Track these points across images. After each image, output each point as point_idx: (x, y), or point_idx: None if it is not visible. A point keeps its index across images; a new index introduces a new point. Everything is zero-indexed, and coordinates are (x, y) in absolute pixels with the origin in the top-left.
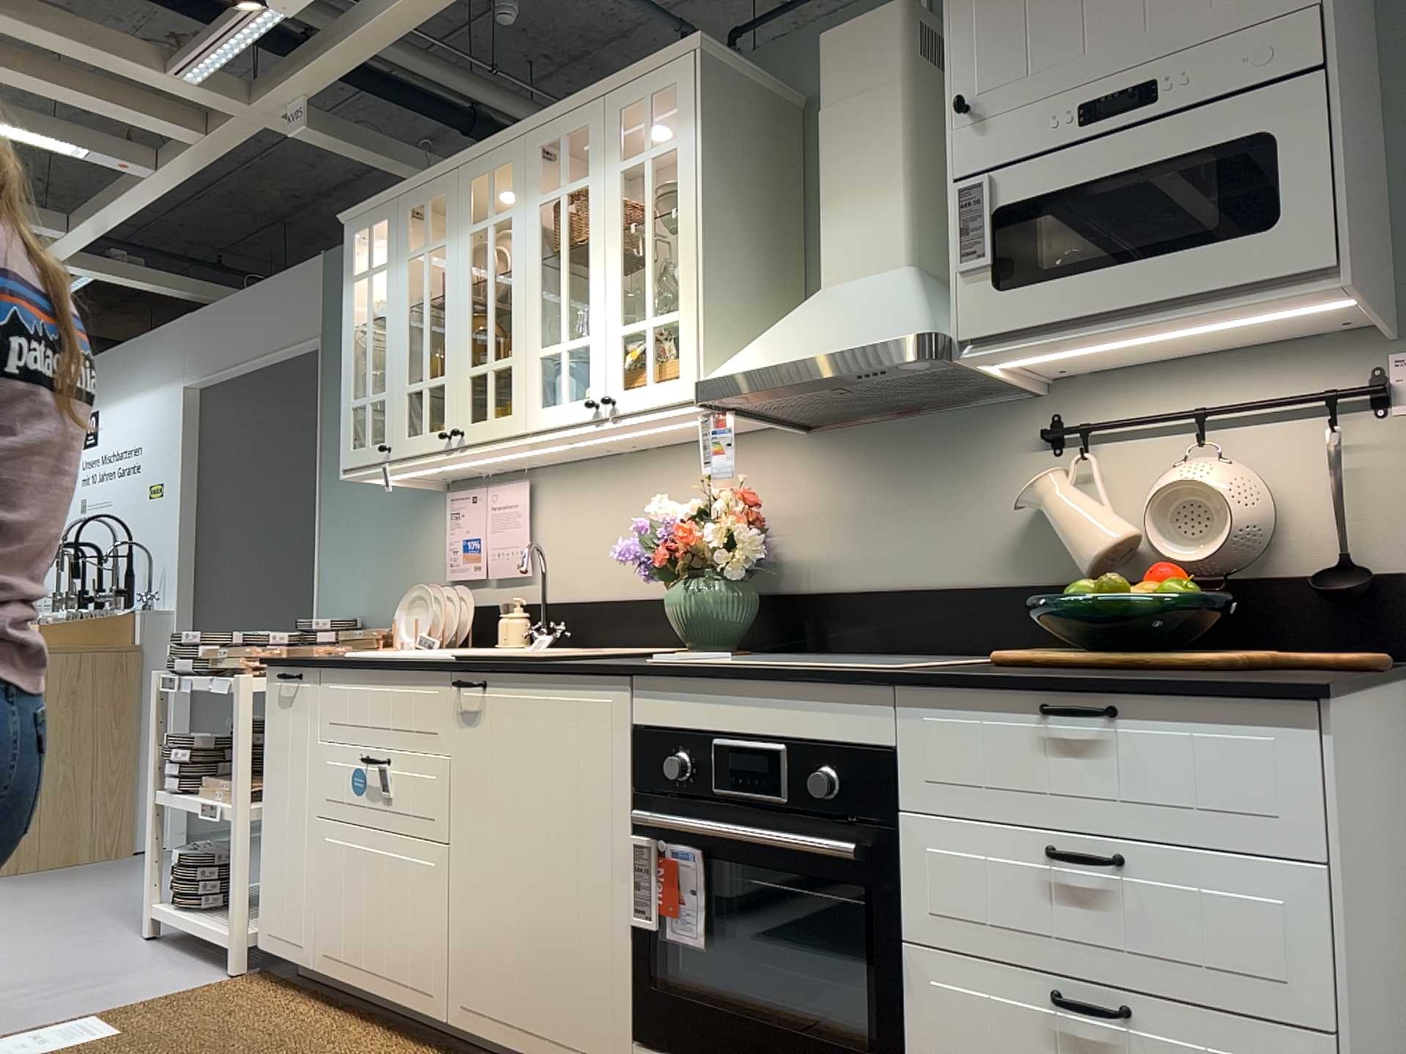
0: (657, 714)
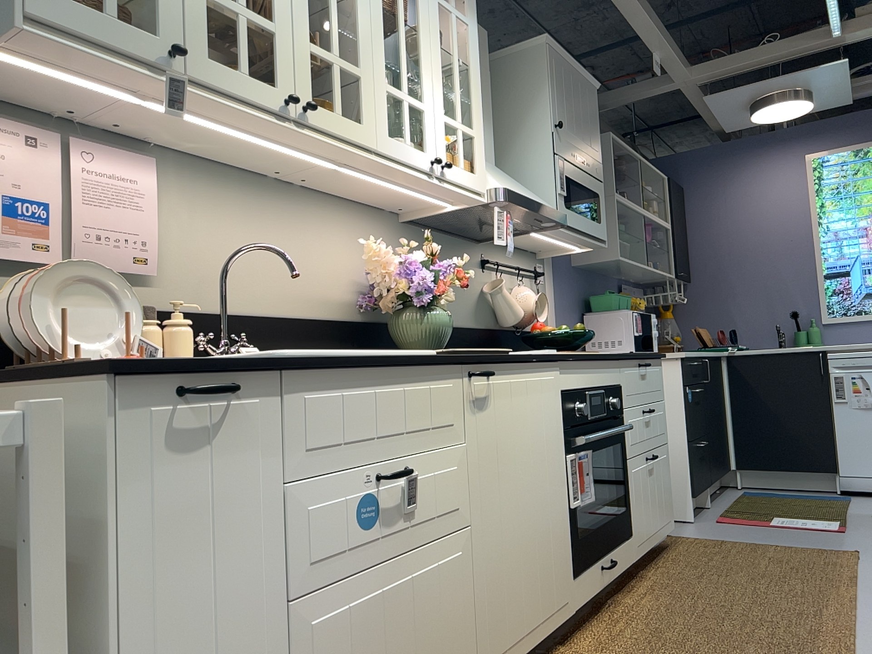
0: (569, 382)
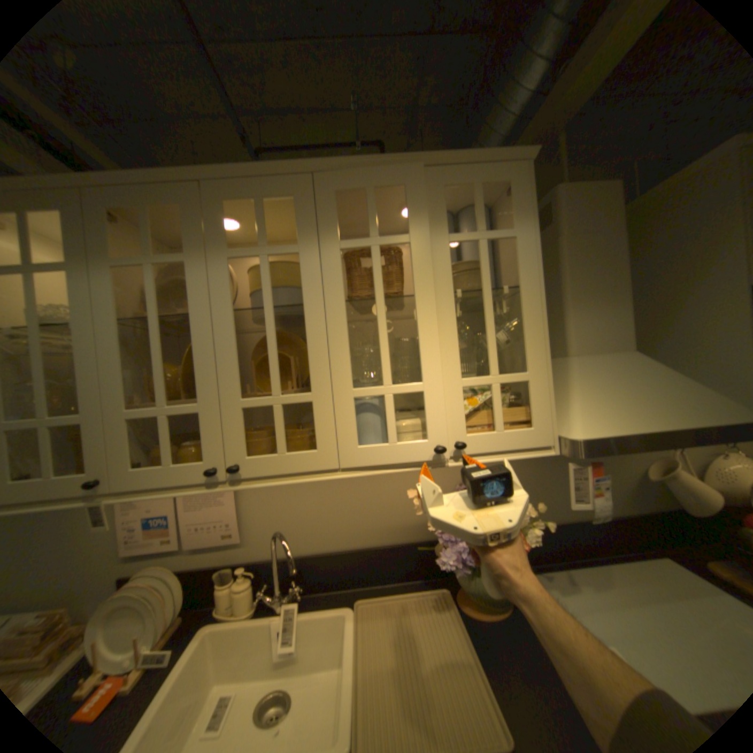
0: None
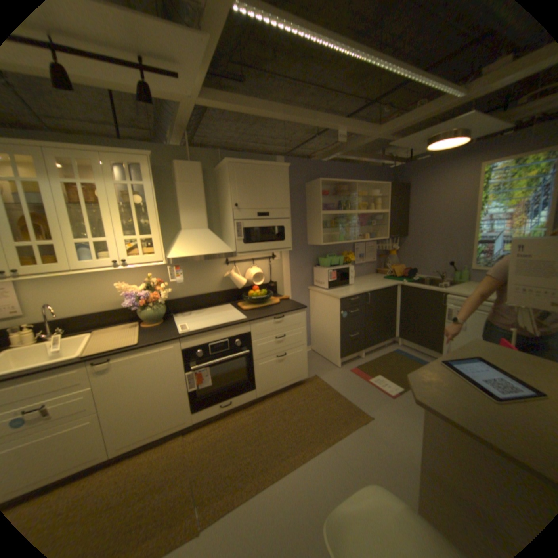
0: (190, 344)
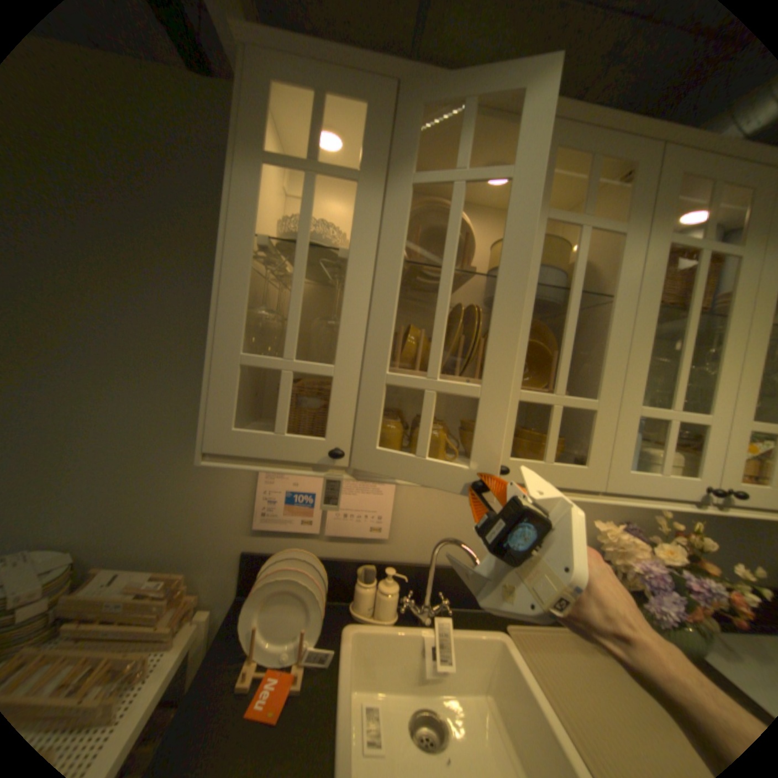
0: None
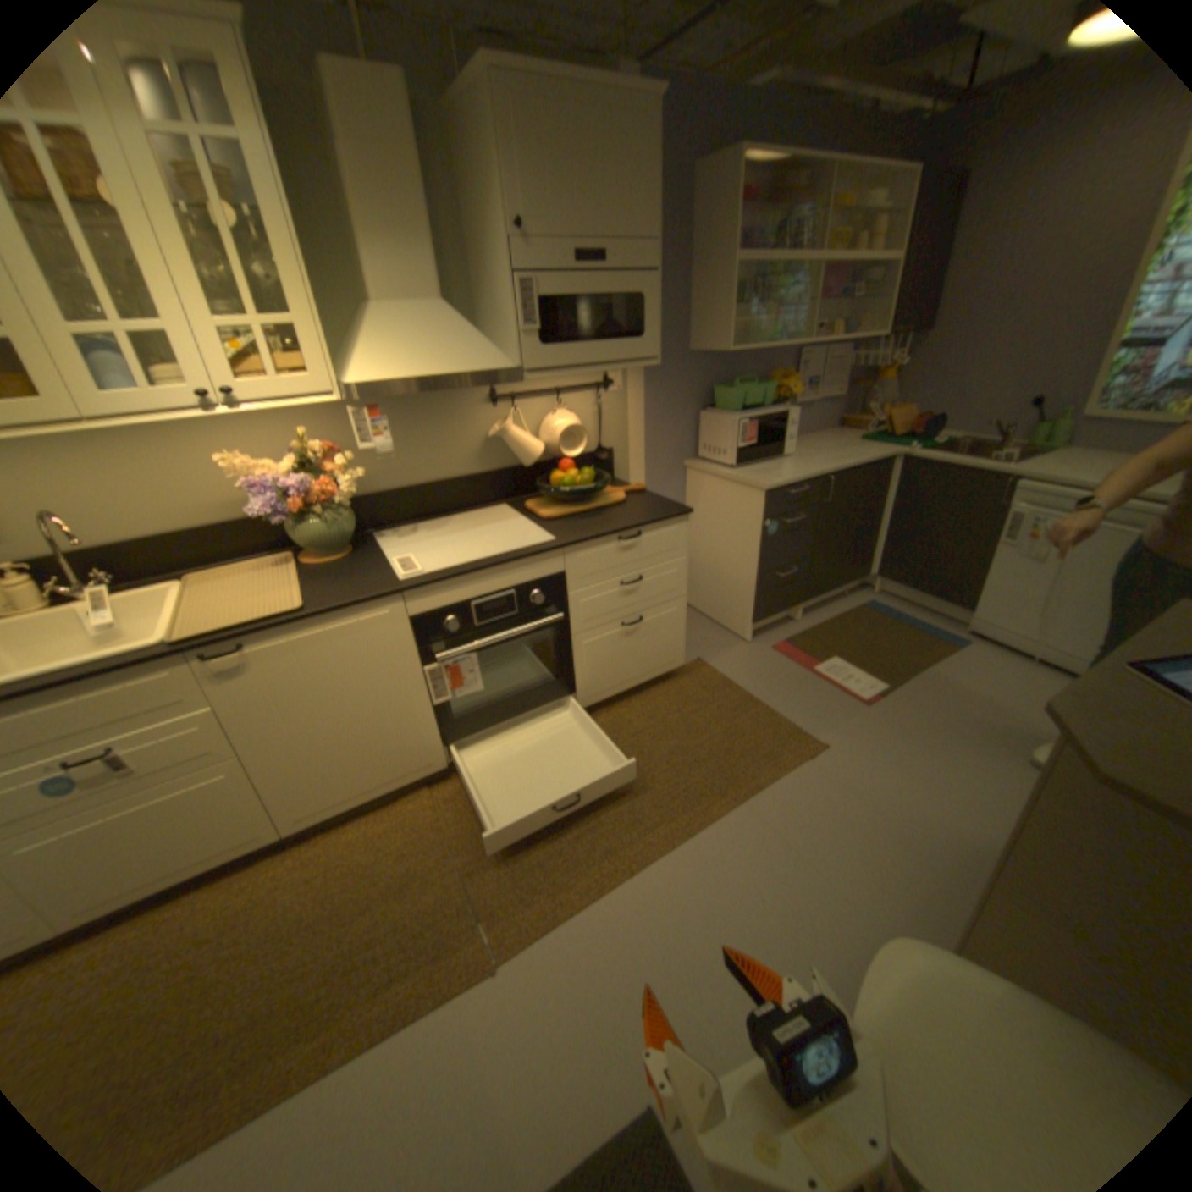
0: (428, 605)
